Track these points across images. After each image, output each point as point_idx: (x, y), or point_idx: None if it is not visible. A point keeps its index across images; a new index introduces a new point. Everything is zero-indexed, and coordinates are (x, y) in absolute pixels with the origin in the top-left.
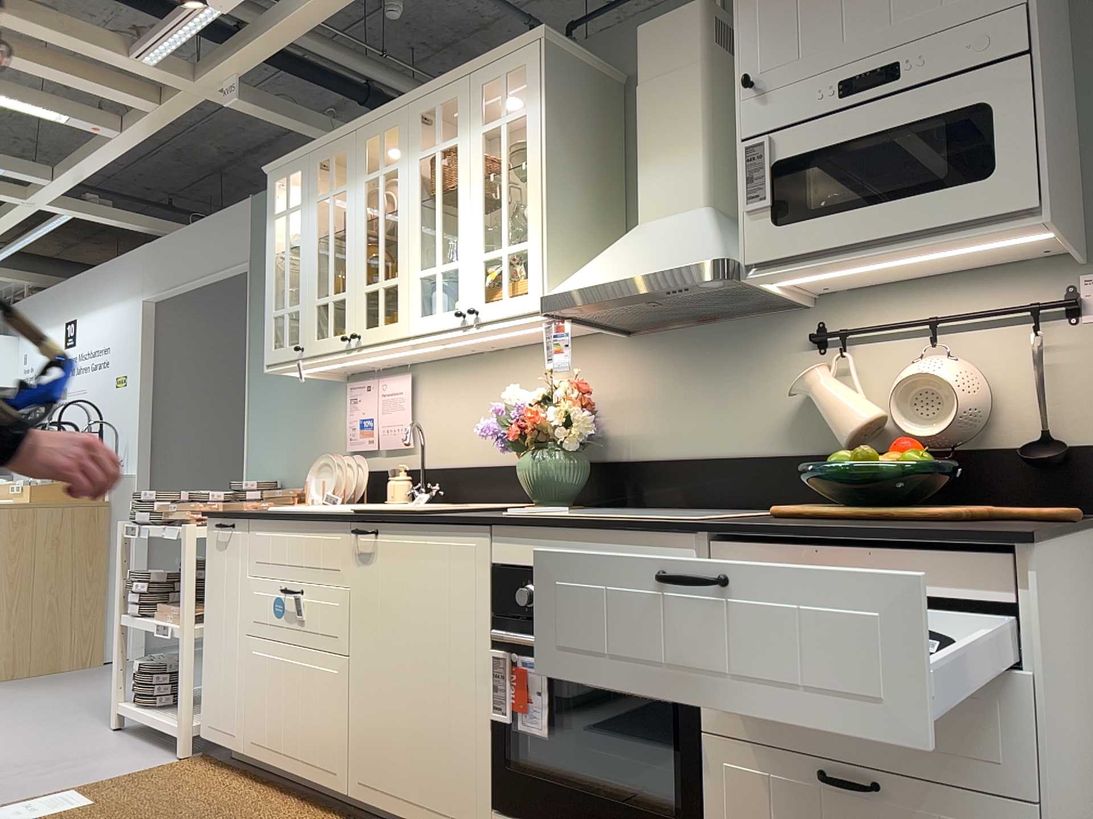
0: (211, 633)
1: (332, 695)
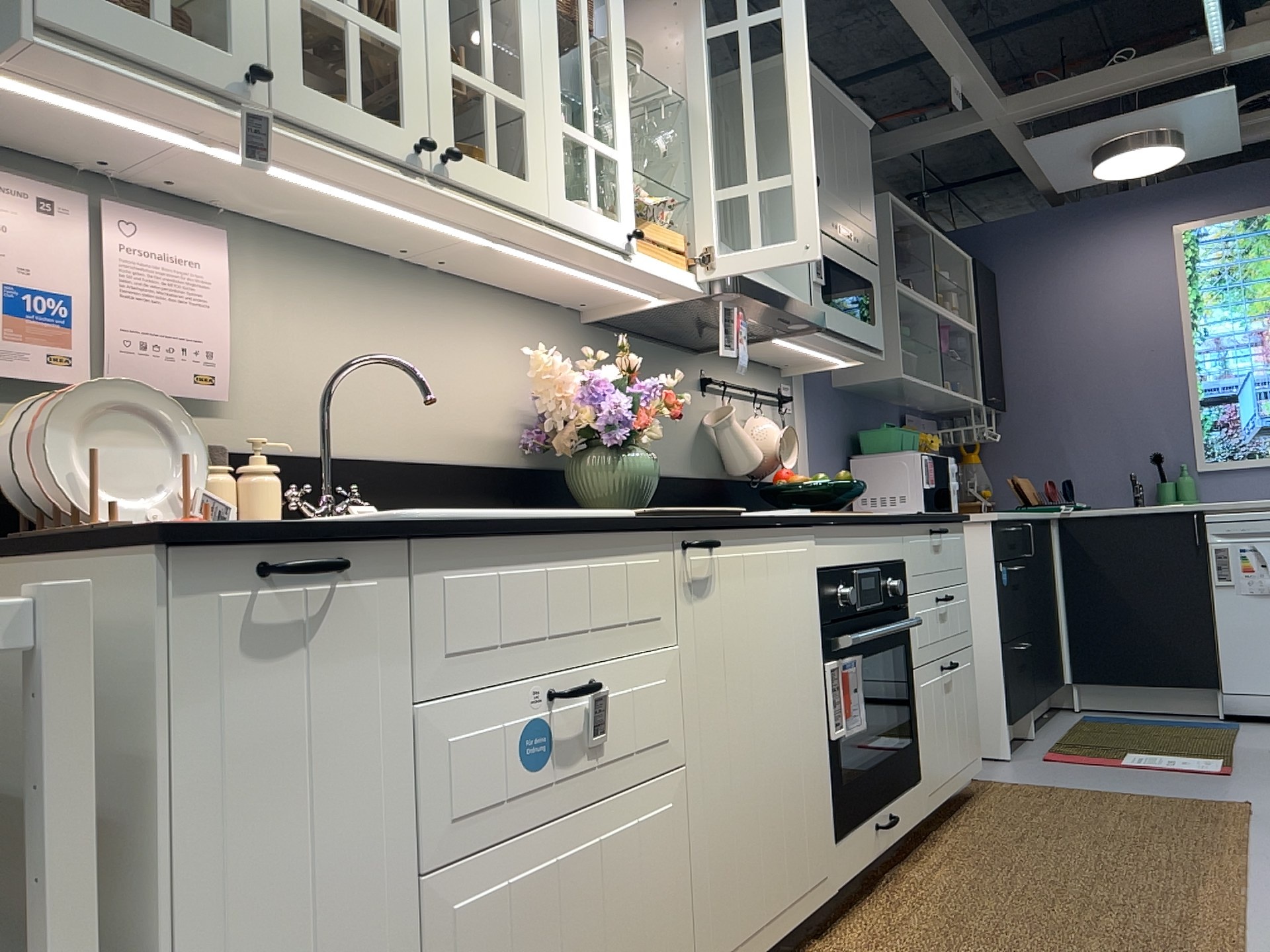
0: None
1: (668, 852)
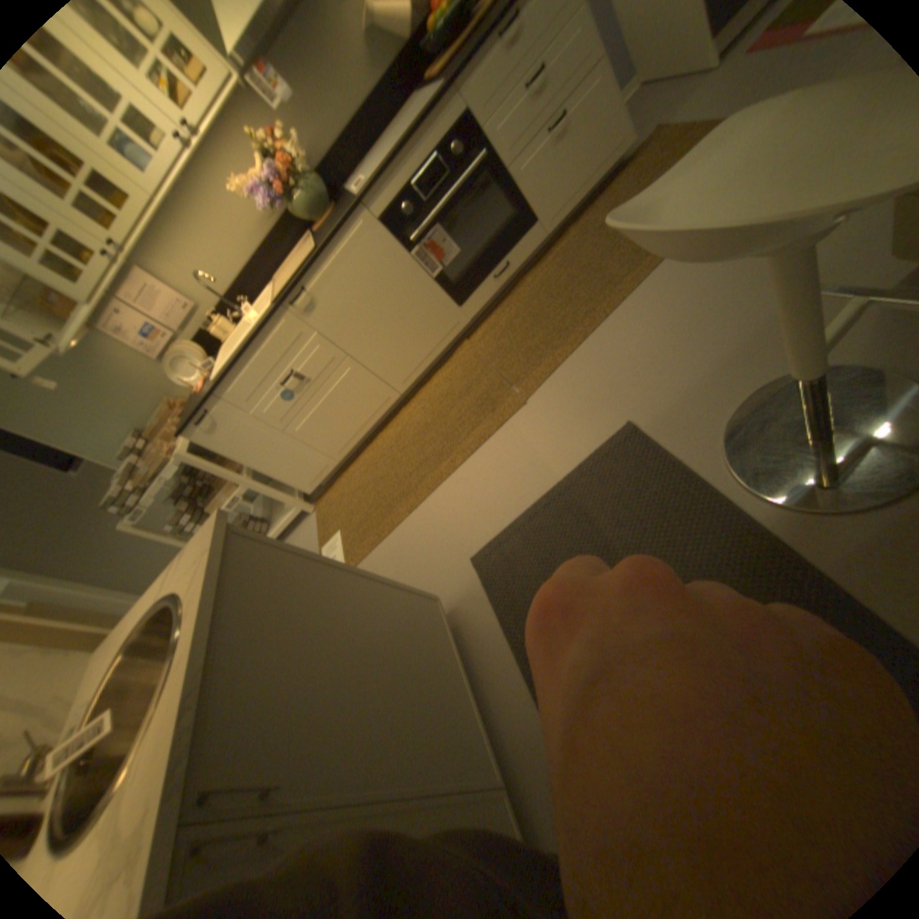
0: (263, 460)
1: (359, 375)
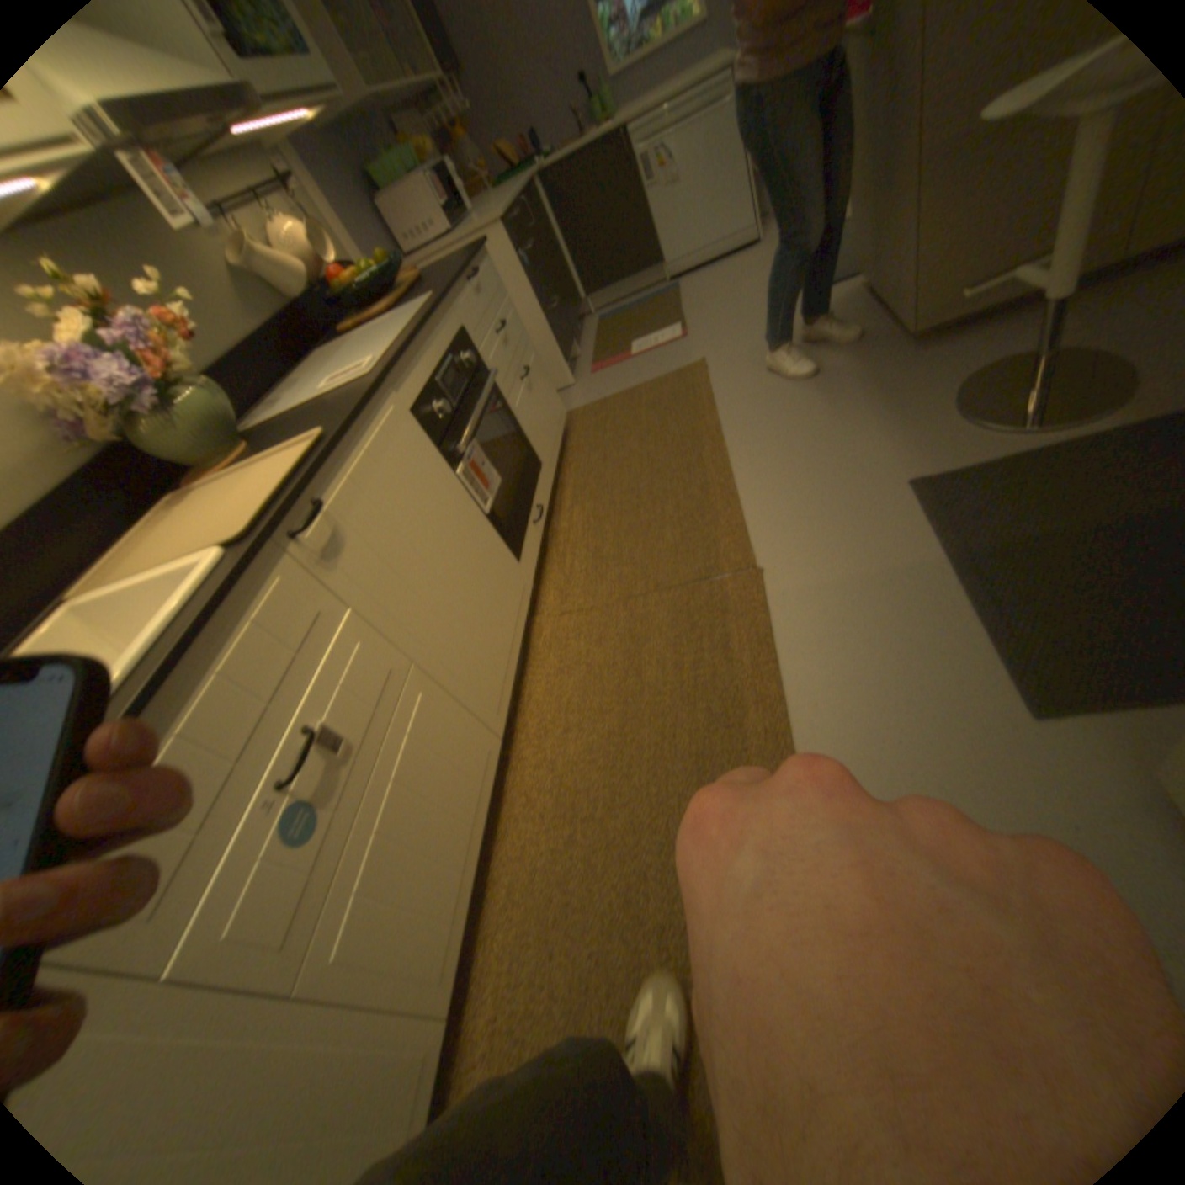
0: None
1: (440, 714)
